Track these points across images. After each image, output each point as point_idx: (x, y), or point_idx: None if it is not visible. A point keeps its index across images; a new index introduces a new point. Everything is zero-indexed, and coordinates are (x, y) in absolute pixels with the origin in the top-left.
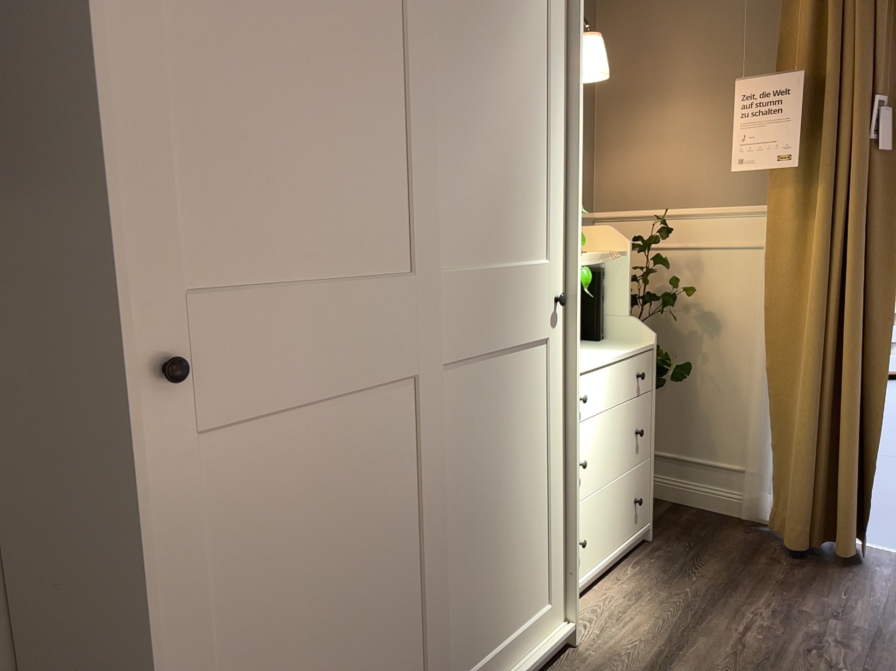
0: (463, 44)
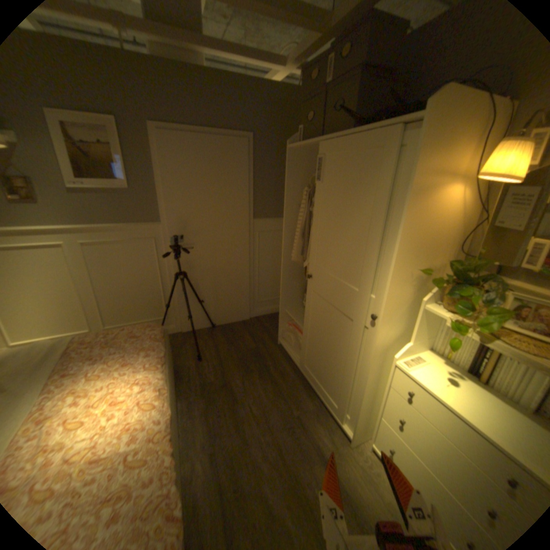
0: (347, 193)
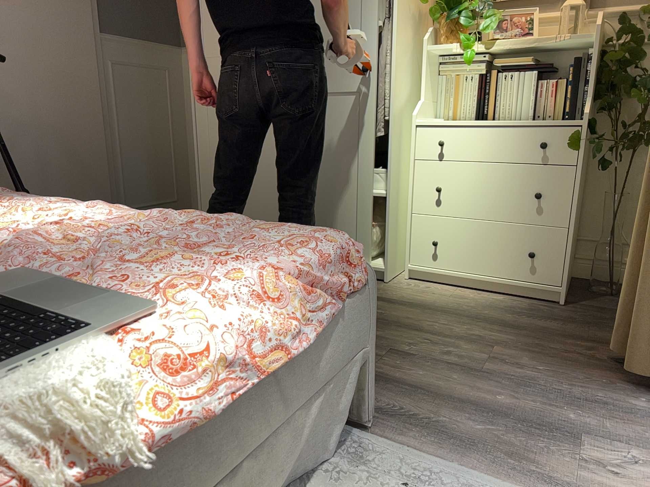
0: None
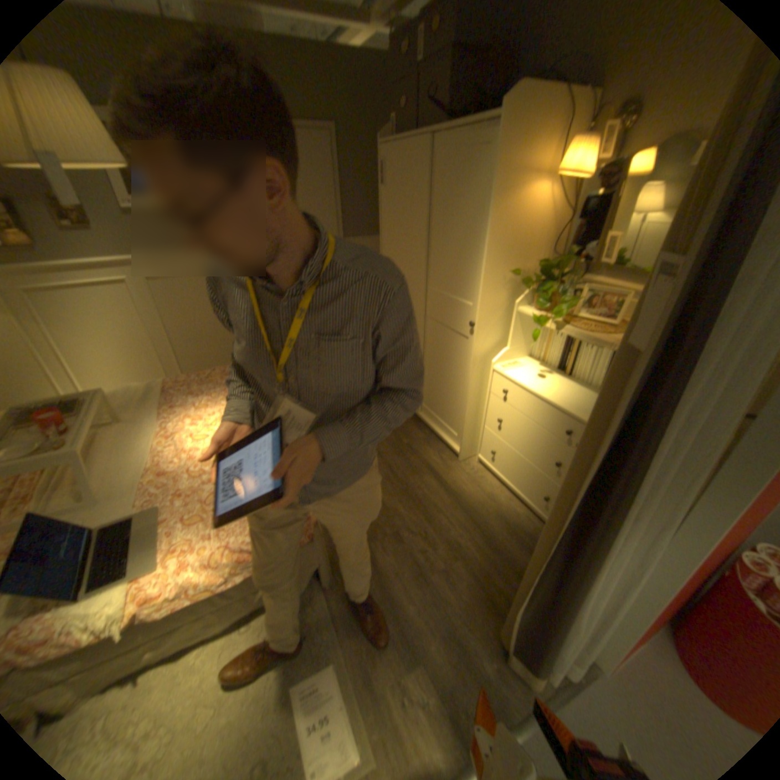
0: (444, 197)
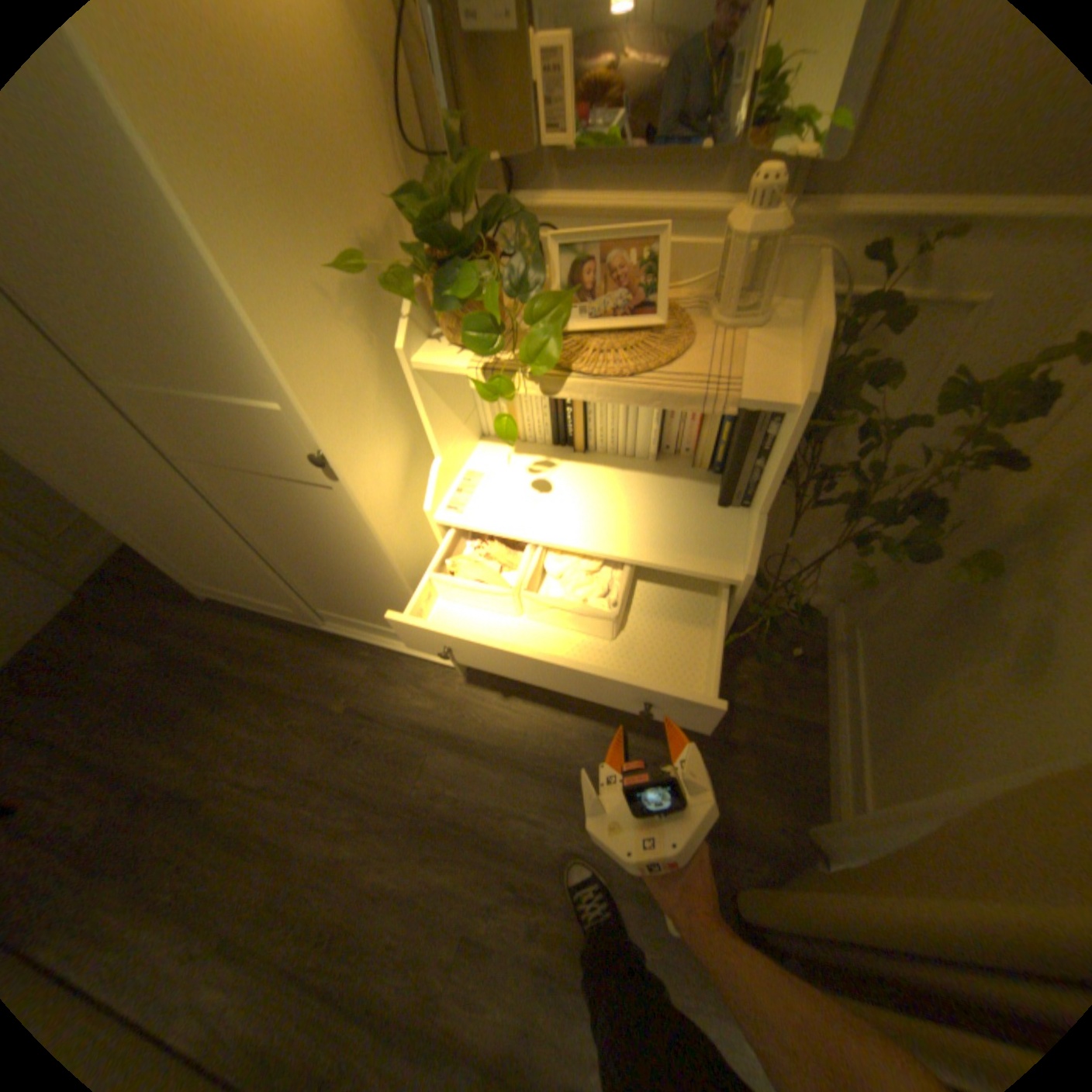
0: None
